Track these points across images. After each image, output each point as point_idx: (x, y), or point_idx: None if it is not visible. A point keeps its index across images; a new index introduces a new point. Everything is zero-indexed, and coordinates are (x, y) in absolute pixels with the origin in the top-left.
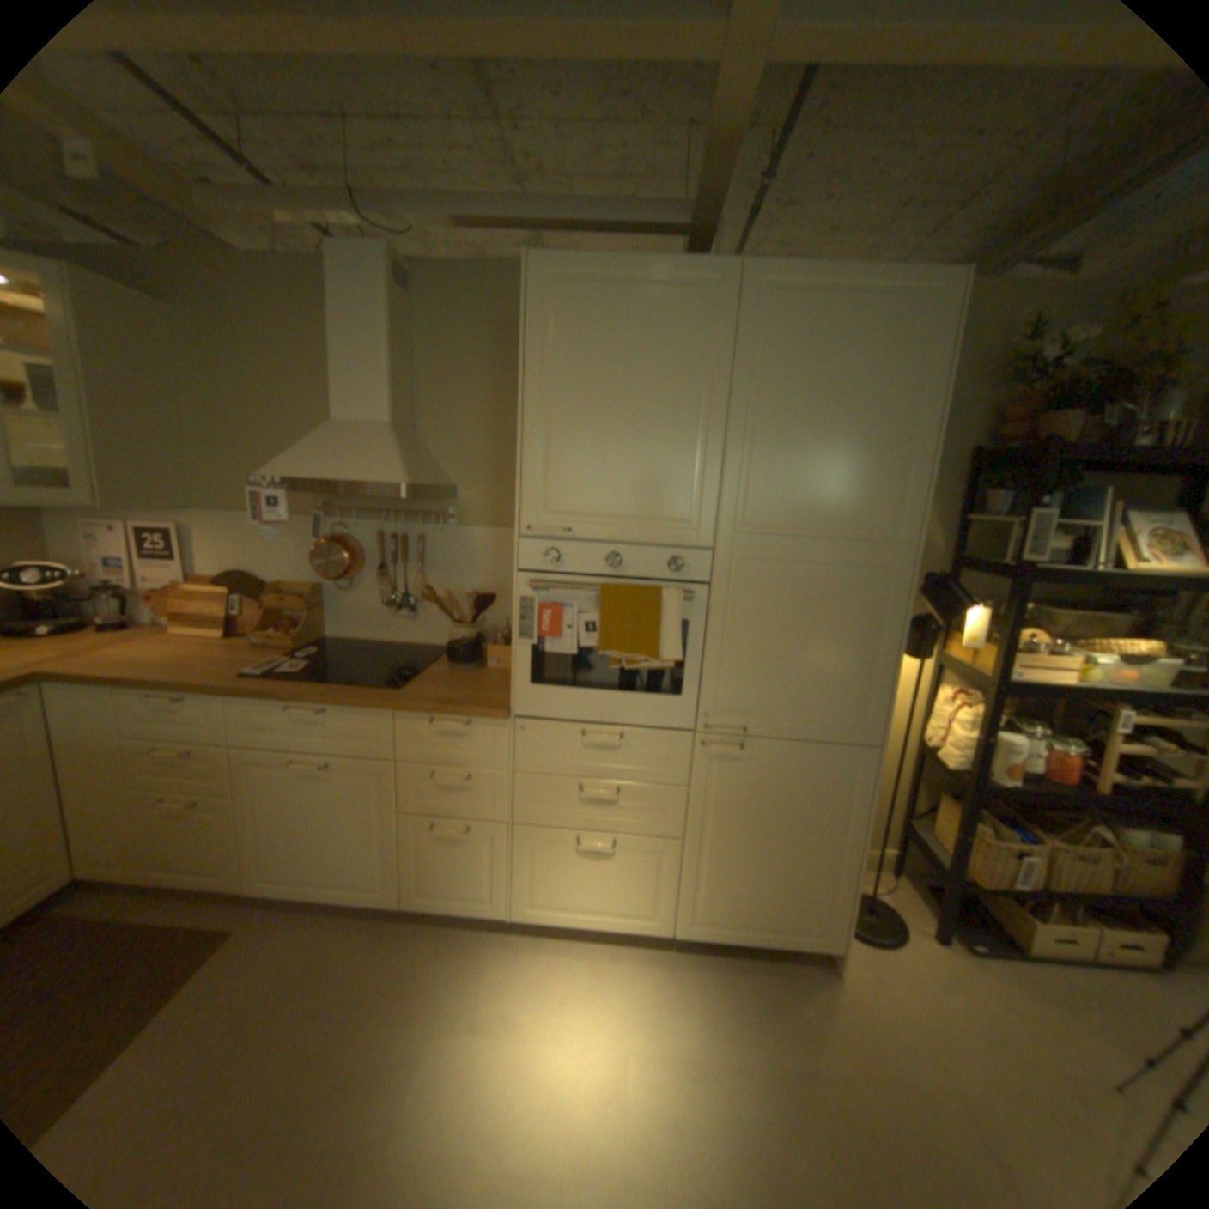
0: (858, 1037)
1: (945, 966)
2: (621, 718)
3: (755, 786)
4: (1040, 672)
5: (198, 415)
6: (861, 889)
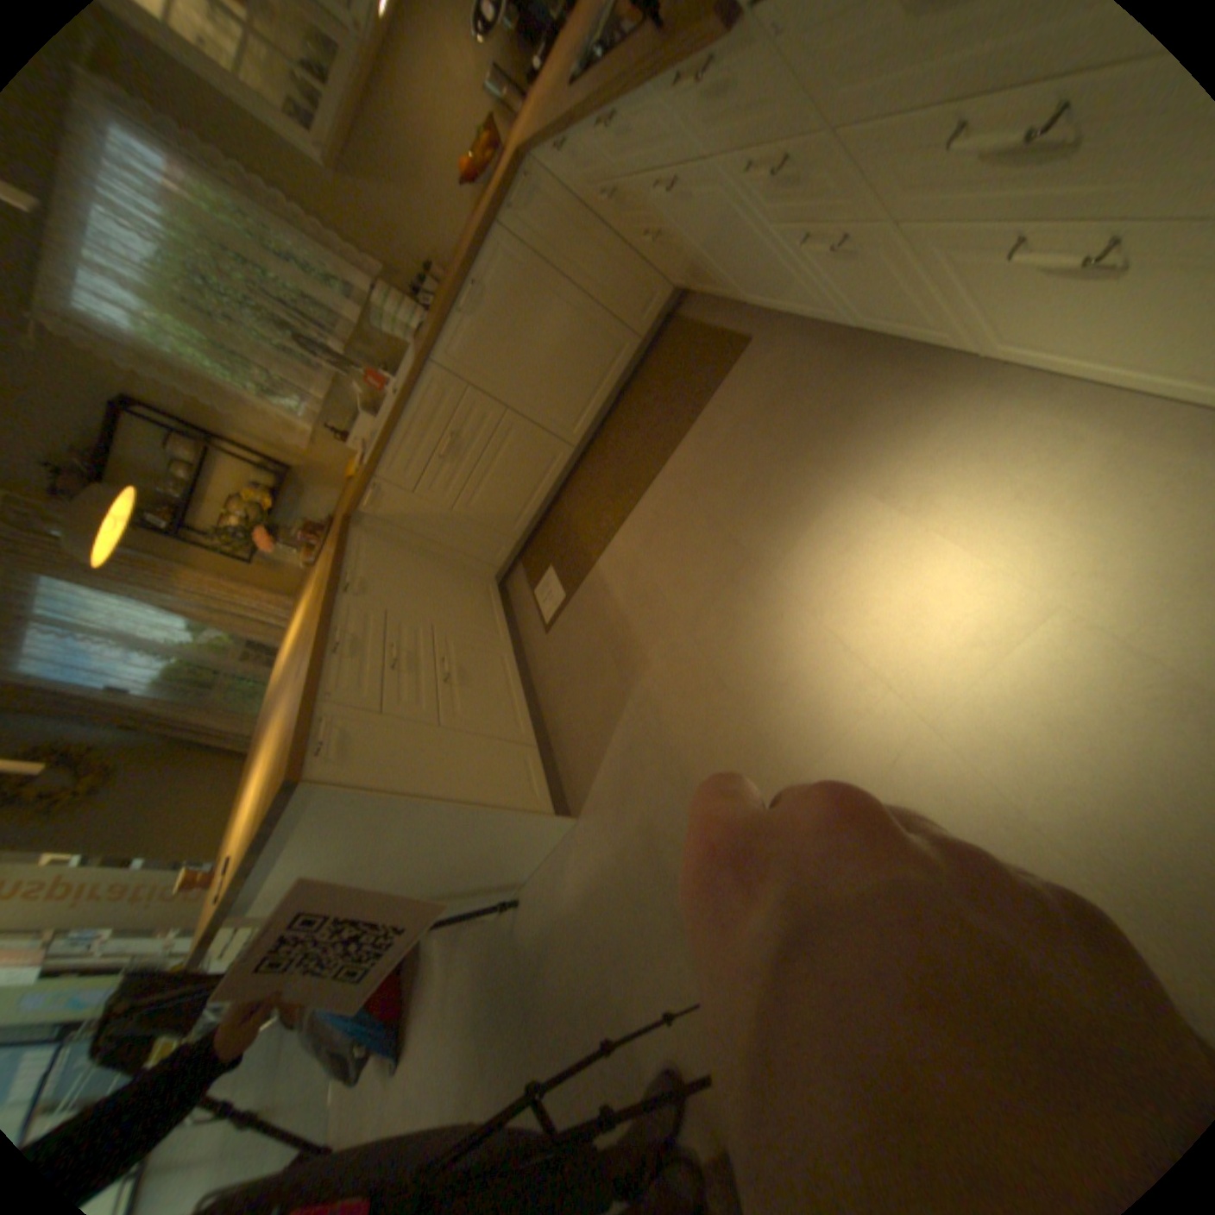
0: None
1: None
2: None
3: None
4: None
5: None
6: None
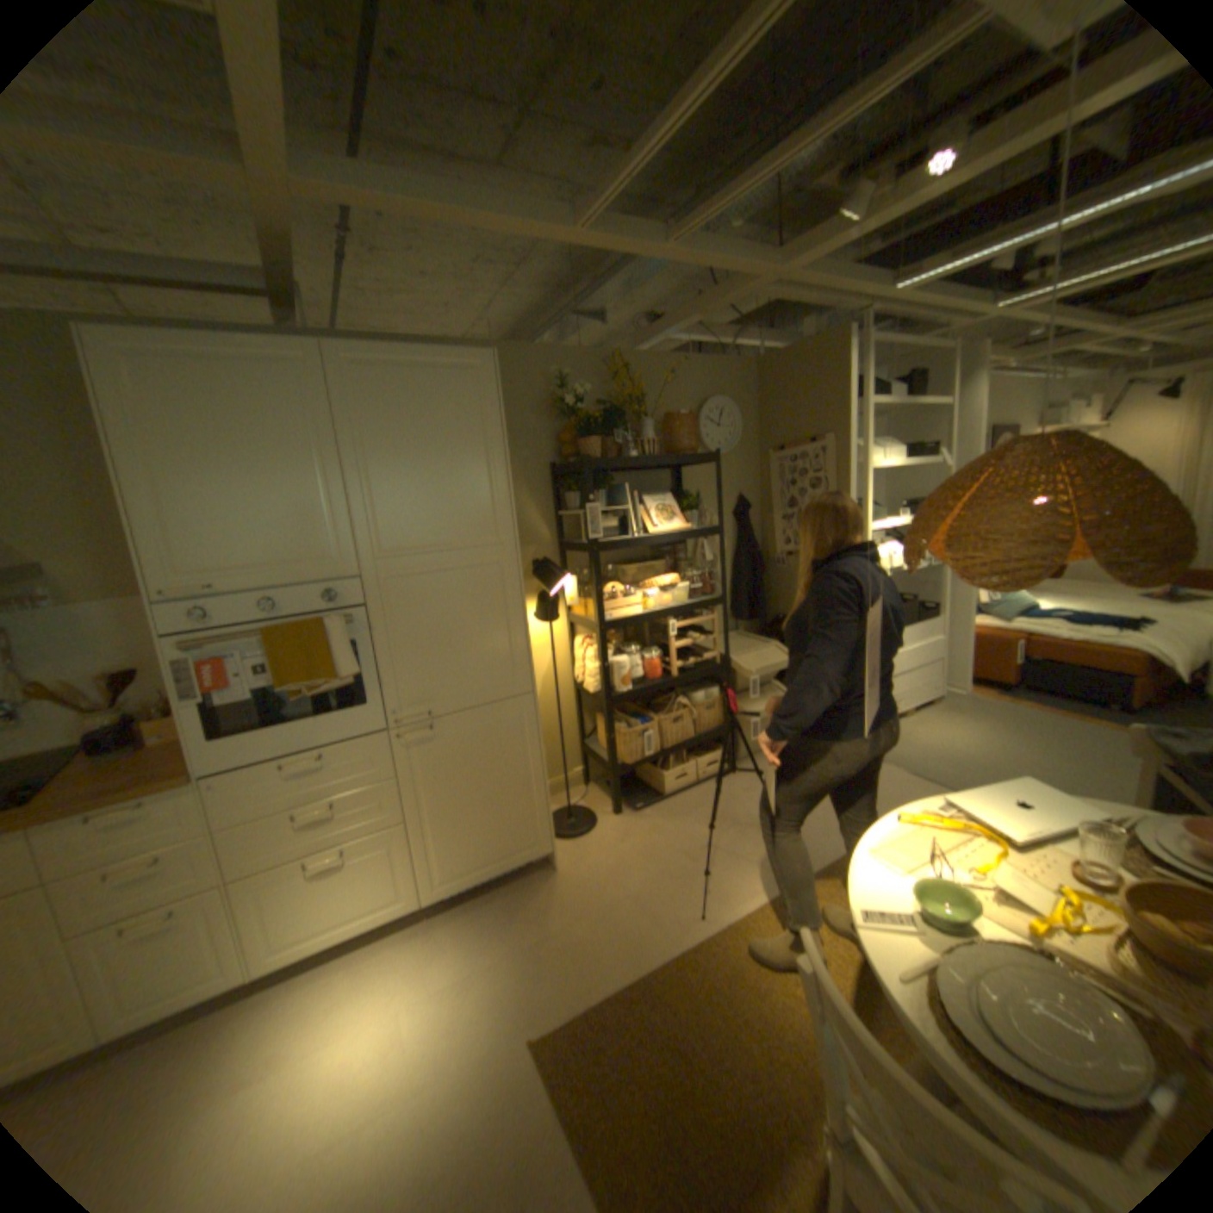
0: (569, 901)
1: (619, 828)
2: (315, 743)
3: (450, 756)
4: (620, 611)
5: None
6: (548, 799)
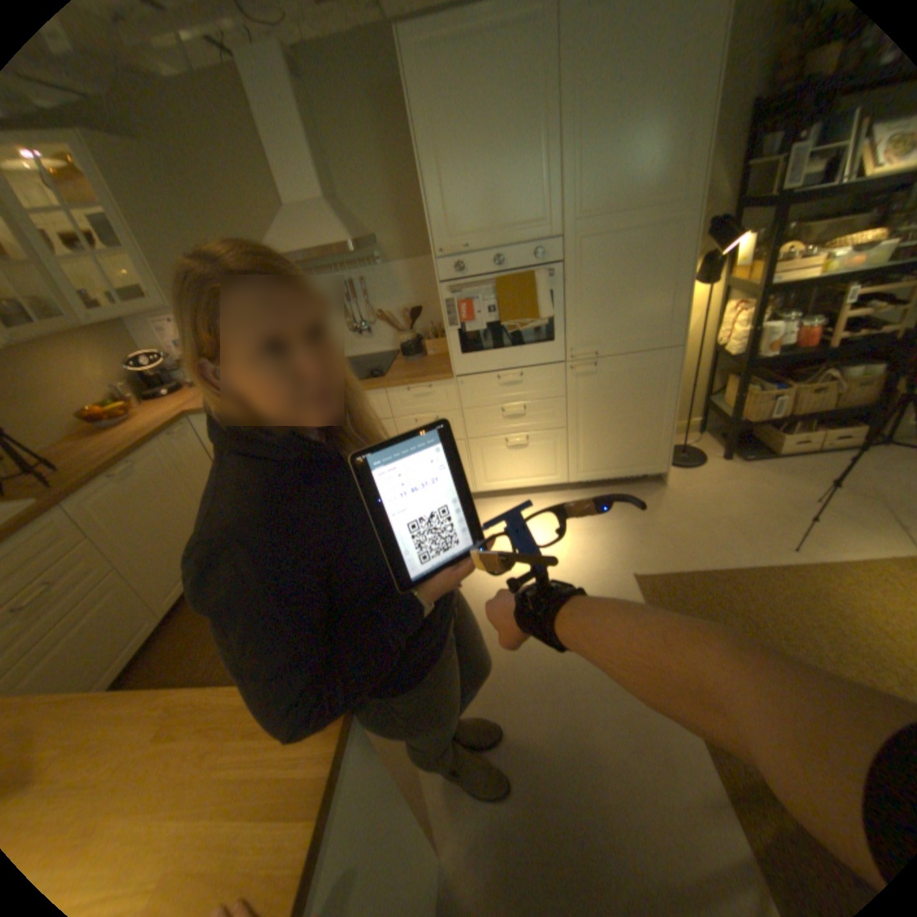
0: (674, 506)
1: (727, 469)
2: (519, 363)
3: (605, 387)
4: (793, 272)
5: (188, 225)
6: (674, 433)
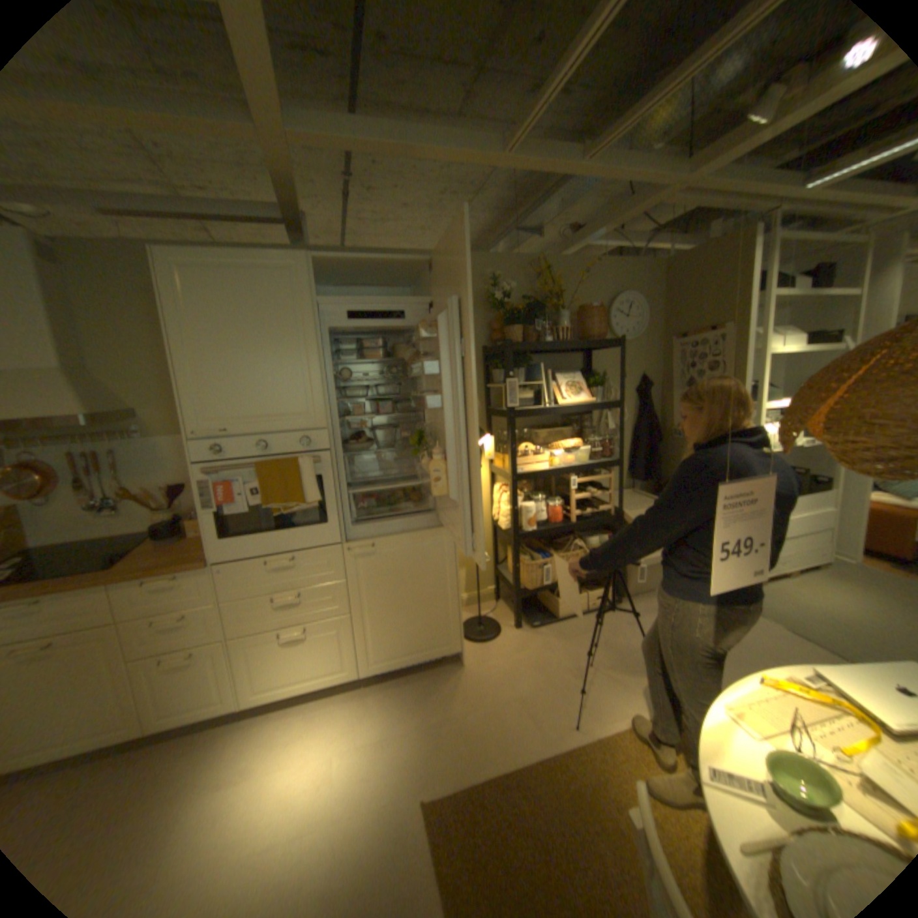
0: (470, 692)
1: (518, 639)
2: (291, 547)
3: (387, 567)
4: (530, 466)
5: None
6: (461, 610)
